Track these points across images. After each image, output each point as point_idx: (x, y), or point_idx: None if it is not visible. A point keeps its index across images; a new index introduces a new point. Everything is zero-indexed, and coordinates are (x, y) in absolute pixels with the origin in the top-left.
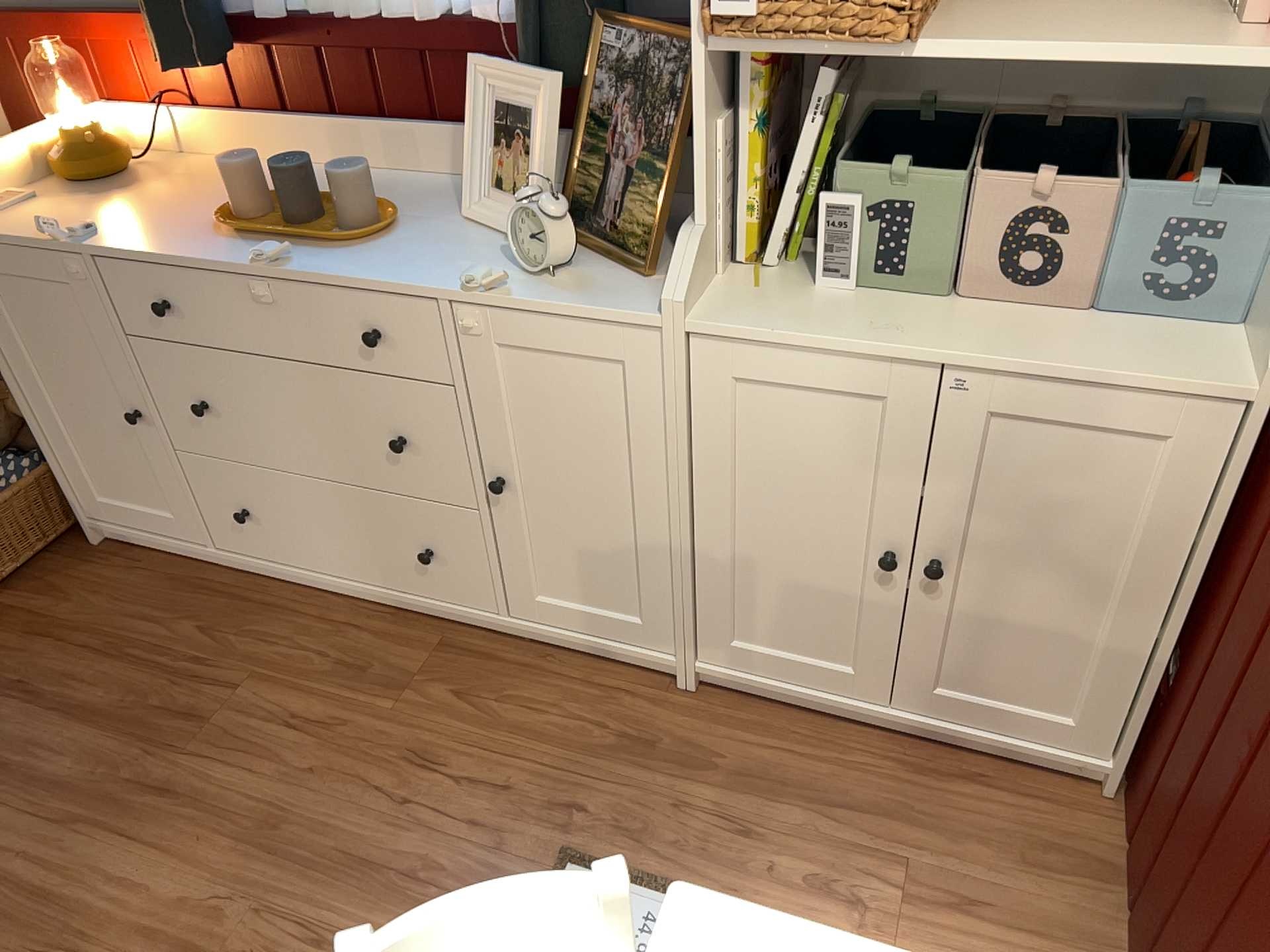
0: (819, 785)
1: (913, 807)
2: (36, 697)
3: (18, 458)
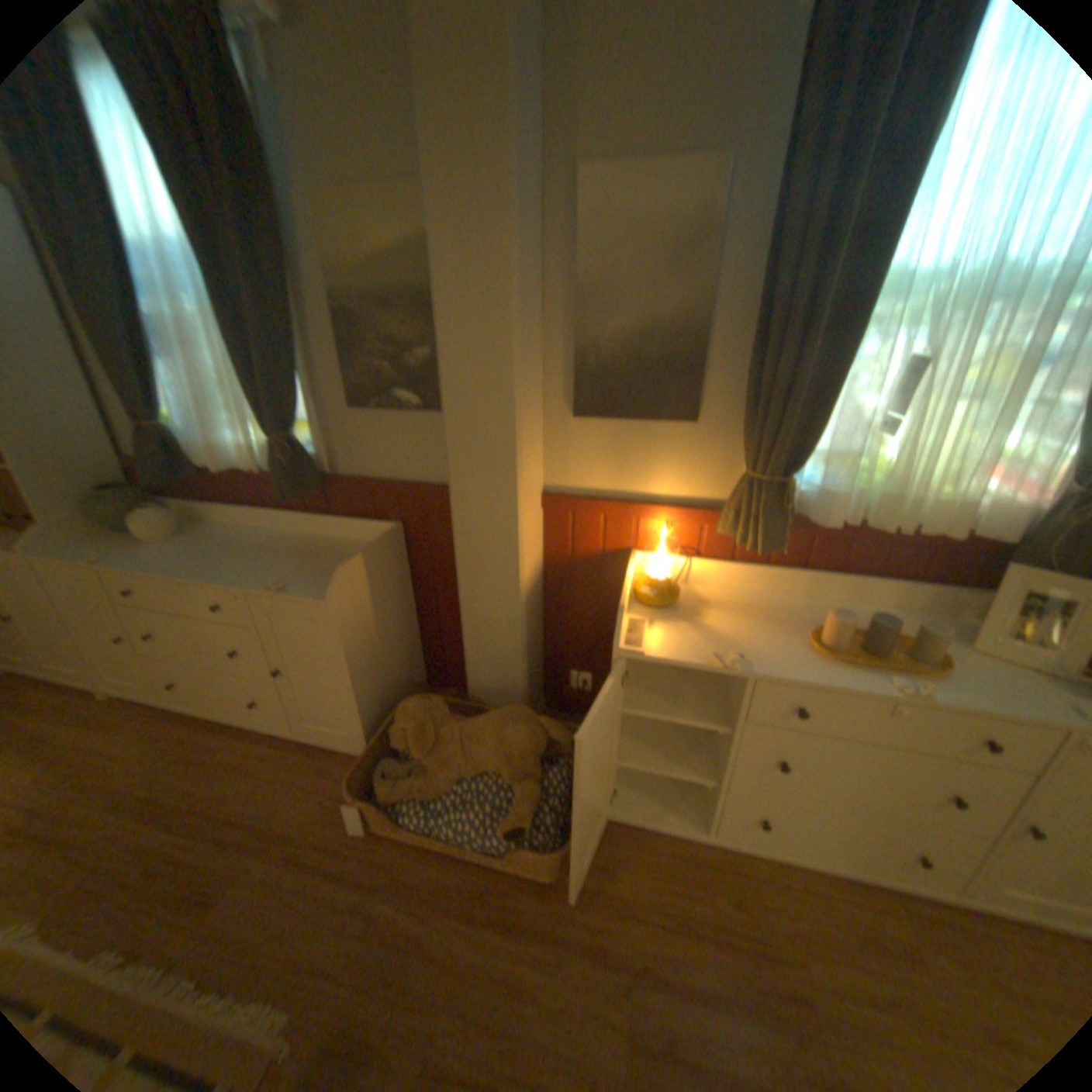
0: None
1: None
2: (663, 992)
3: (551, 770)
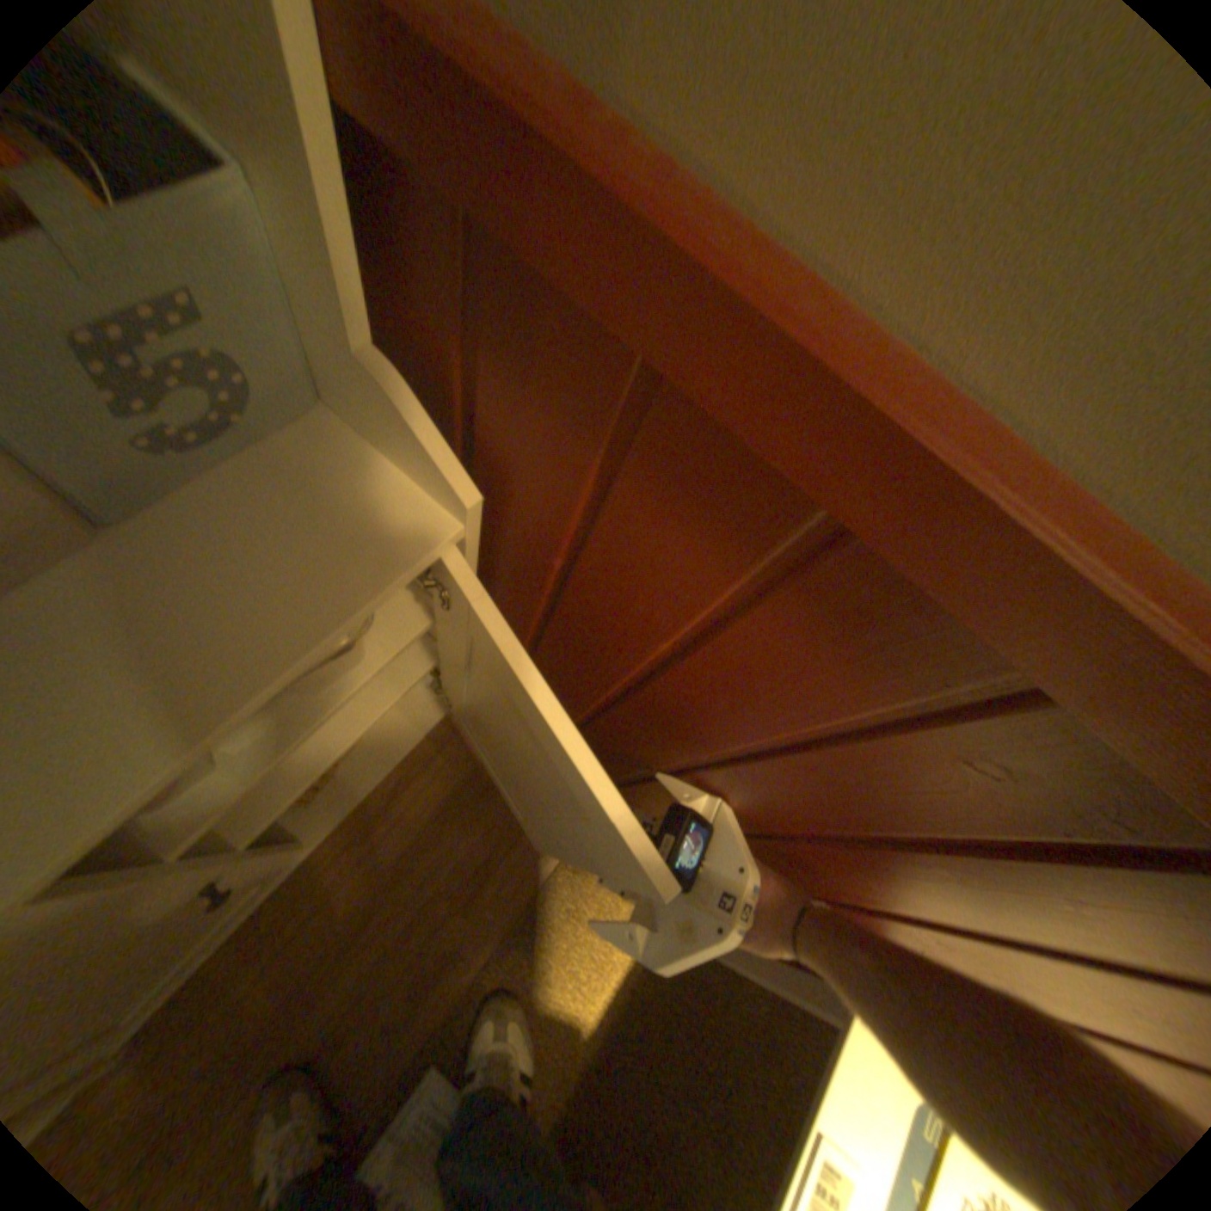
0: (338, 944)
1: (403, 863)
2: None
3: None
